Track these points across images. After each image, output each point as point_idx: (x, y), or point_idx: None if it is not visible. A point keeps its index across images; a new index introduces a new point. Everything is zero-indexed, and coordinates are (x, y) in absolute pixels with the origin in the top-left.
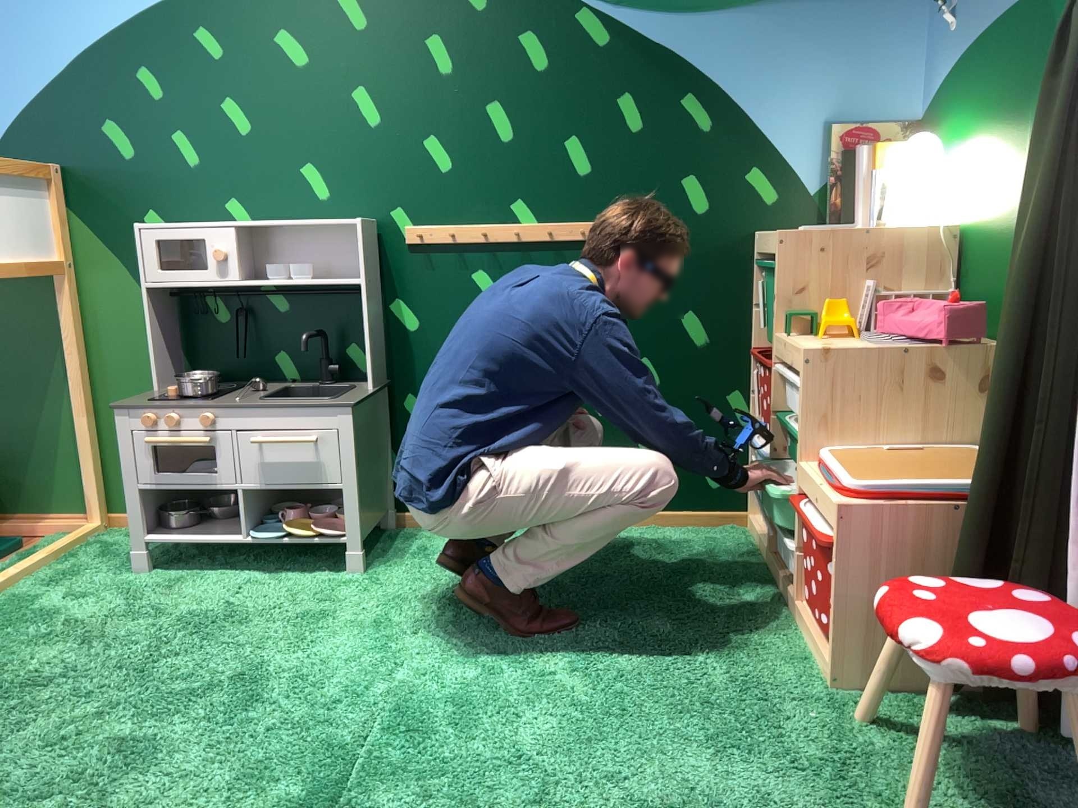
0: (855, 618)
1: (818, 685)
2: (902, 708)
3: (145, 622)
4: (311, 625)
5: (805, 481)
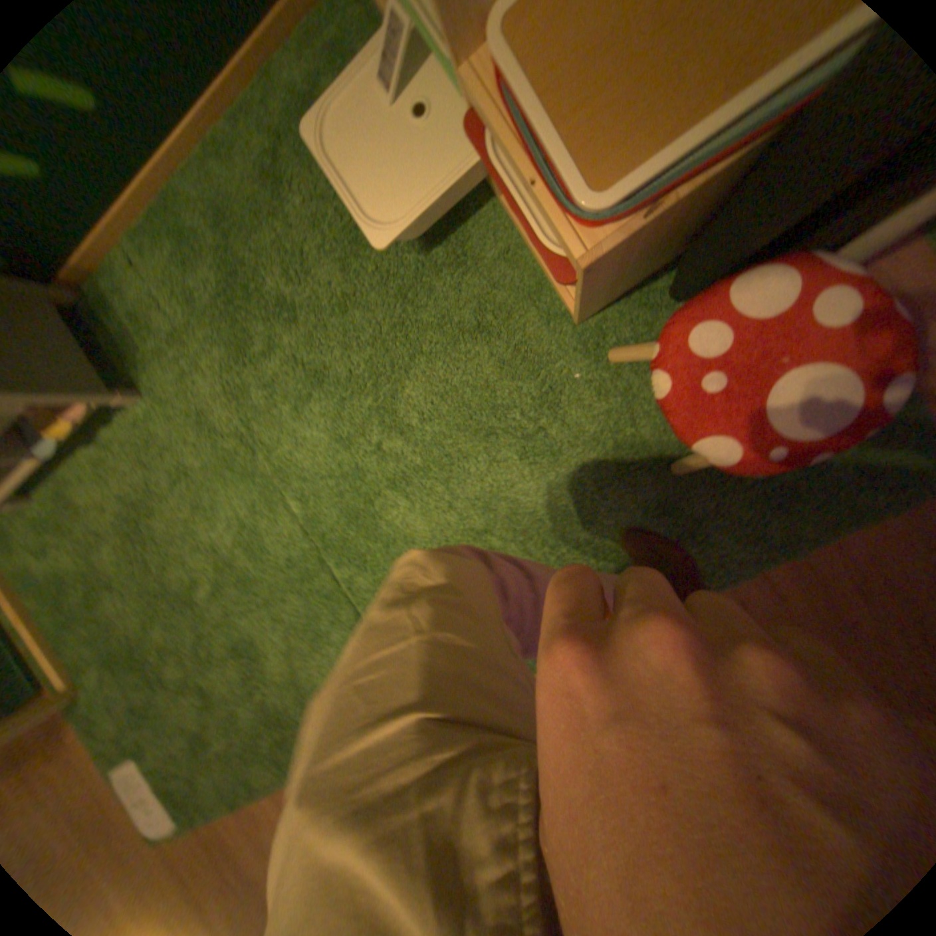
0: (597, 292)
1: (565, 327)
2: (640, 319)
3: (100, 546)
4: (183, 485)
5: (485, 115)
